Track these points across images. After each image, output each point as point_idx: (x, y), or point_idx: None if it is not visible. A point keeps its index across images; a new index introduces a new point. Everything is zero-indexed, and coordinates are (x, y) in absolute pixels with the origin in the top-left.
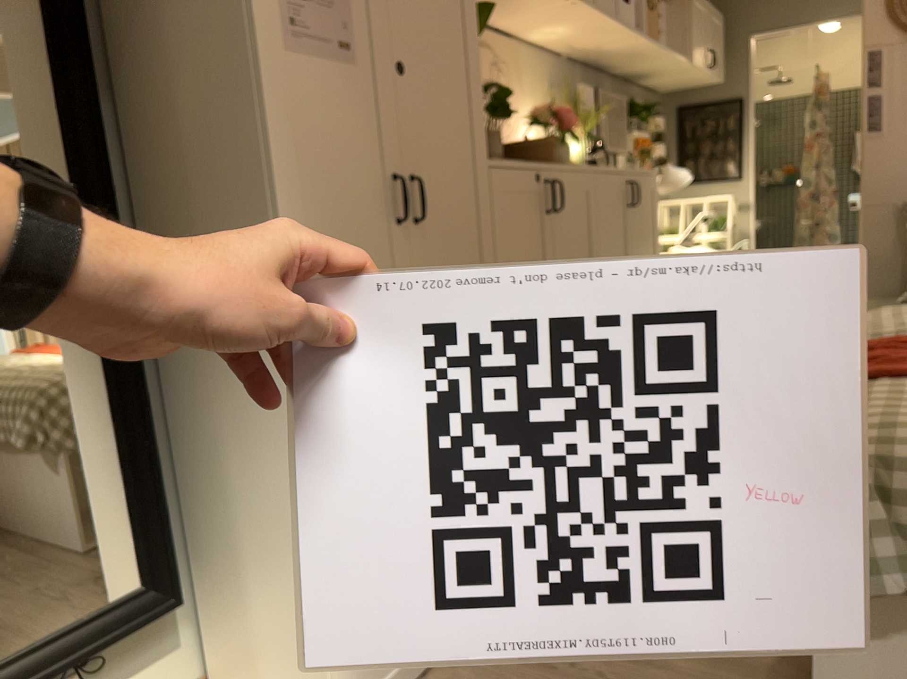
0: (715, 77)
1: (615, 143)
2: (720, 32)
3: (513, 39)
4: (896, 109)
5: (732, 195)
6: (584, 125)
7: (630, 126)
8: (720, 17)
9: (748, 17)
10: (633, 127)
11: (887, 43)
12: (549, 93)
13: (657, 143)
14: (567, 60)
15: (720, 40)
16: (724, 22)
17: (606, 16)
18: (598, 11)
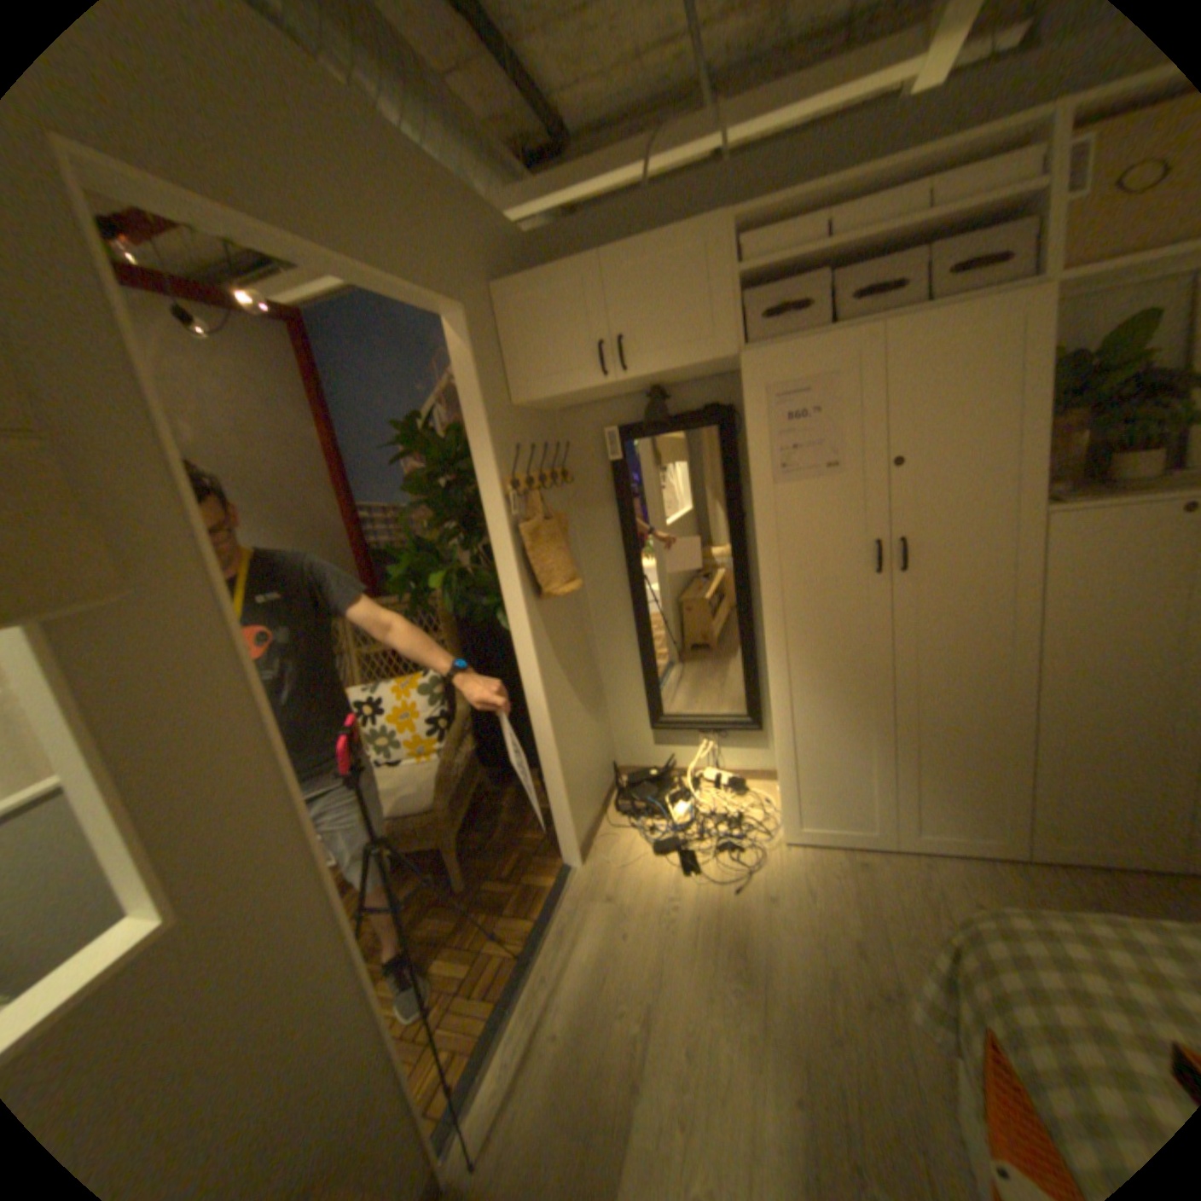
0: None
1: None
2: None
3: None
4: None
5: None
6: None
7: None
8: None
9: None
10: None
11: None
12: None
13: None
14: None
15: None
16: None
17: None
18: None
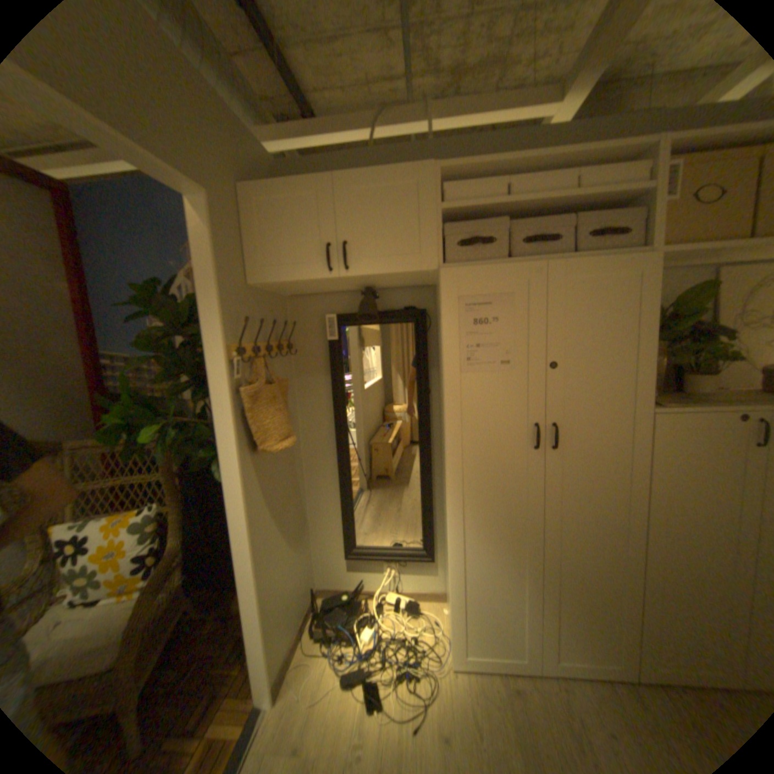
0: None
1: None
2: None
3: None
4: None
5: None
6: None
7: None
8: None
9: None
10: None
11: None
12: None
13: None
14: None
15: None
16: None
17: None
18: None
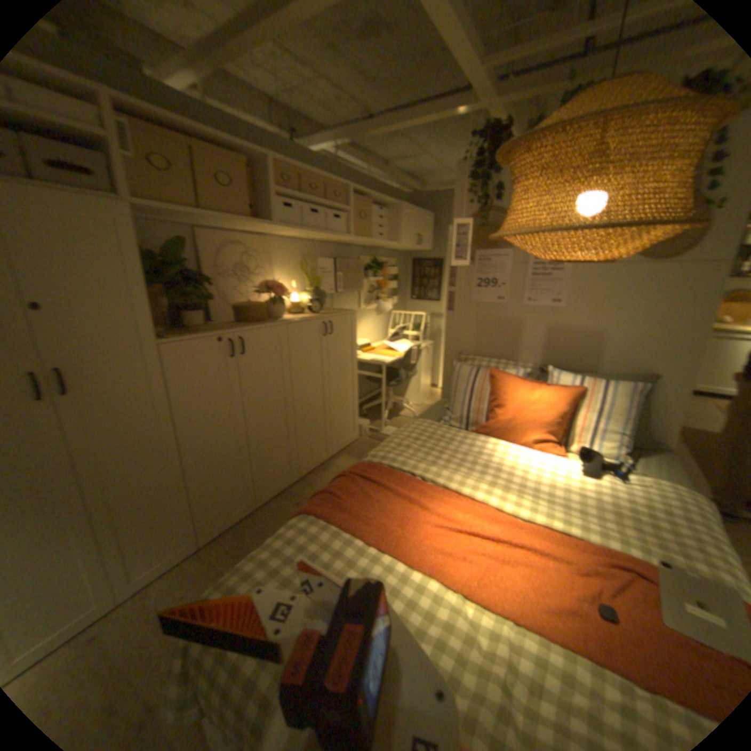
0: (426, 248)
1: (353, 287)
2: (432, 223)
3: (269, 235)
4: (461, 301)
5: (428, 313)
6: (316, 284)
7: (373, 273)
8: (433, 215)
9: (450, 215)
10: (369, 276)
11: (459, 264)
12: (298, 264)
13: (392, 281)
14: (321, 242)
15: (432, 227)
16: (439, 216)
17: (313, 231)
18: (302, 229)
